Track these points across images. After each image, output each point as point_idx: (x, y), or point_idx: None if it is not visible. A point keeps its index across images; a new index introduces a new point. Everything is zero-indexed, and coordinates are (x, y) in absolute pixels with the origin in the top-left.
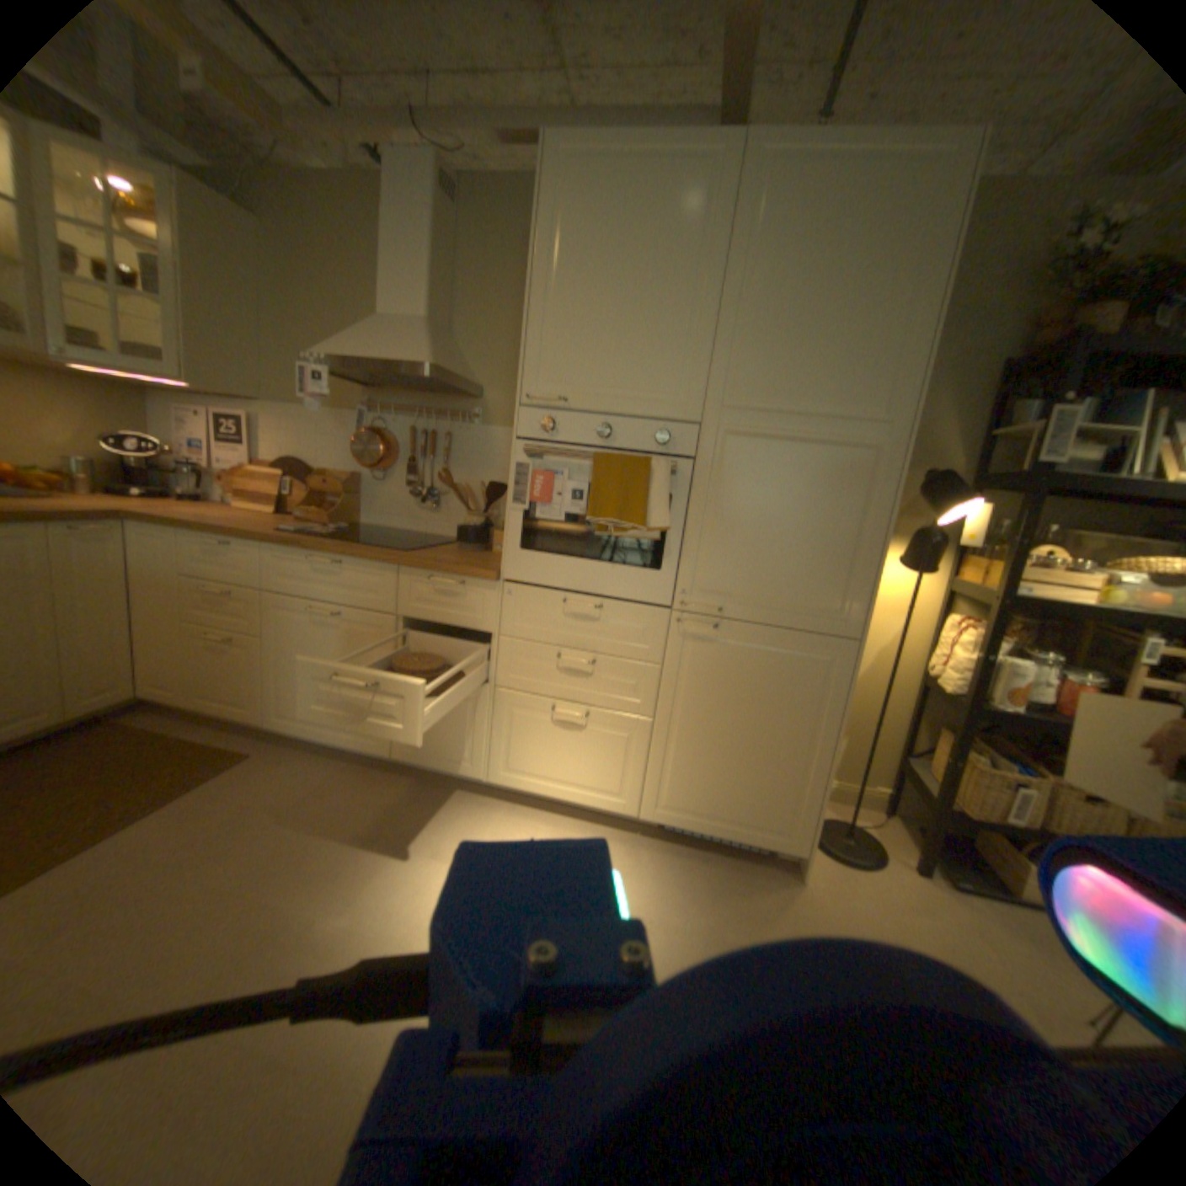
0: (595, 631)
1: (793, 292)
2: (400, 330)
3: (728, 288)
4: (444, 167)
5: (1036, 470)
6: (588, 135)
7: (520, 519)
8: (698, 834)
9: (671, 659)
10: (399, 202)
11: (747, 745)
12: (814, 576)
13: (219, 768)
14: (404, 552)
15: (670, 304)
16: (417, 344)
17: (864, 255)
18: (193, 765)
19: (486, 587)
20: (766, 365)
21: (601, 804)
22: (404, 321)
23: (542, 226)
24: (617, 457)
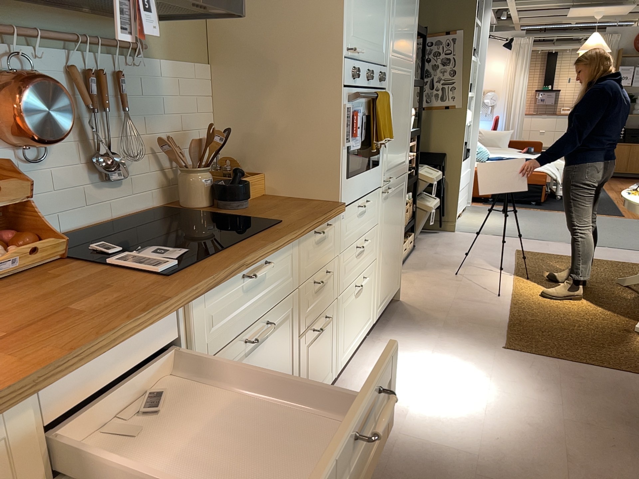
0: (365, 219)
1: None
2: None
3: None
4: None
5: None
6: None
7: (346, 154)
8: (384, 308)
9: (381, 217)
10: None
11: (392, 245)
12: (402, 146)
13: None
14: (277, 222)
15: None
16: None
17: None
18: None
19: (336, 219)
20: (398, 34)
21: (366, 328)
22: None
23: None
24: (382, 96)
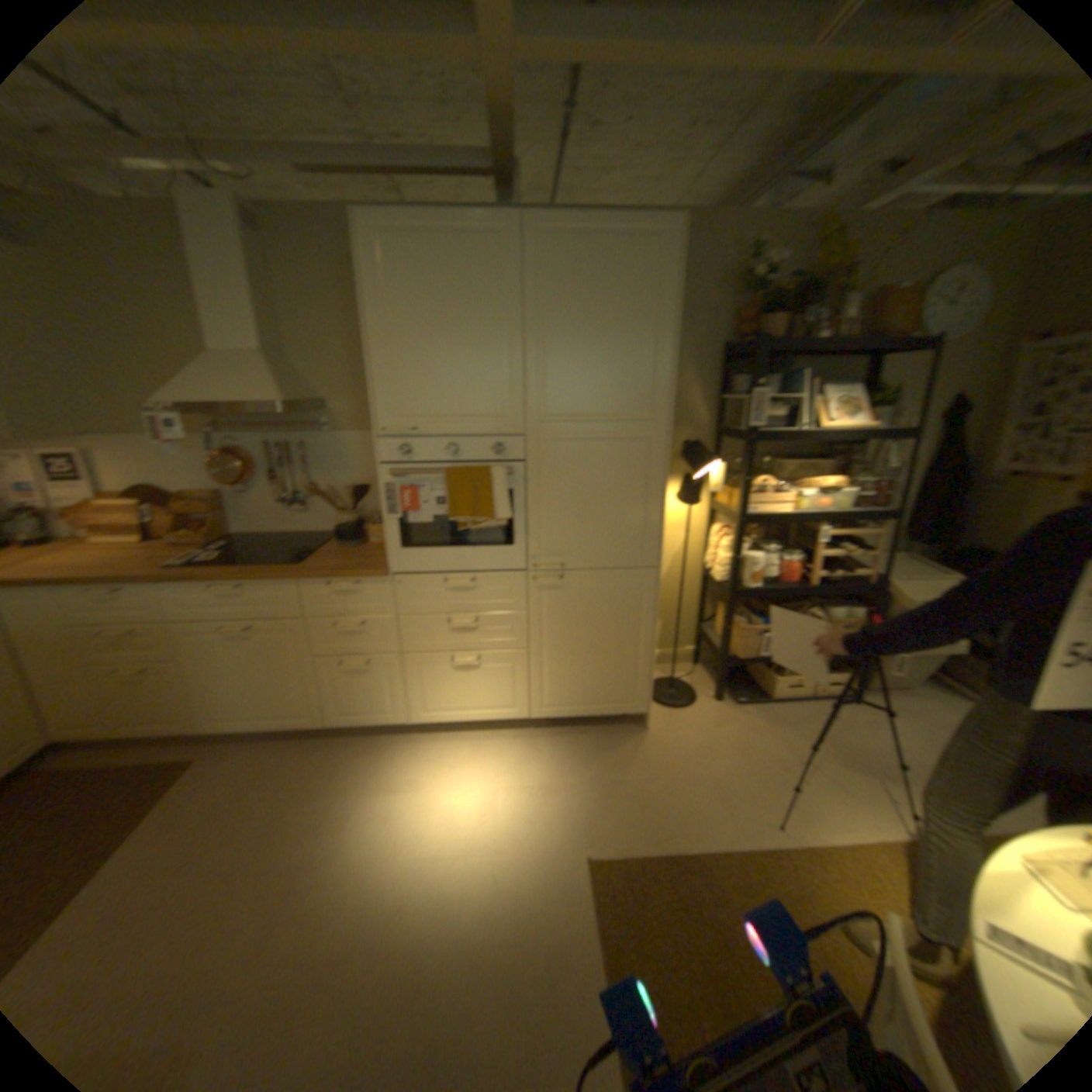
0: (476, 596)
1: (577, 334)
2: (243, 365)
3: (530, 334)
4: (248, 203)
5: (750, 429)
6: (396, 214)
7: (400, 524)
8: (575, 716)
9: (535, 605)
10: (211, 243)
11: (597, 650)
12: (623, 530)
13: (175, 774)
14: (301, 563)
15: (488, 348)
16: (267, 380)
17: (621, 306)
18: (149, 779)
19: (382, 580)
20: (567, 388)
21: (504, 714)
22: (244, 354)
23: (366, 281)
24: (469, 470)
